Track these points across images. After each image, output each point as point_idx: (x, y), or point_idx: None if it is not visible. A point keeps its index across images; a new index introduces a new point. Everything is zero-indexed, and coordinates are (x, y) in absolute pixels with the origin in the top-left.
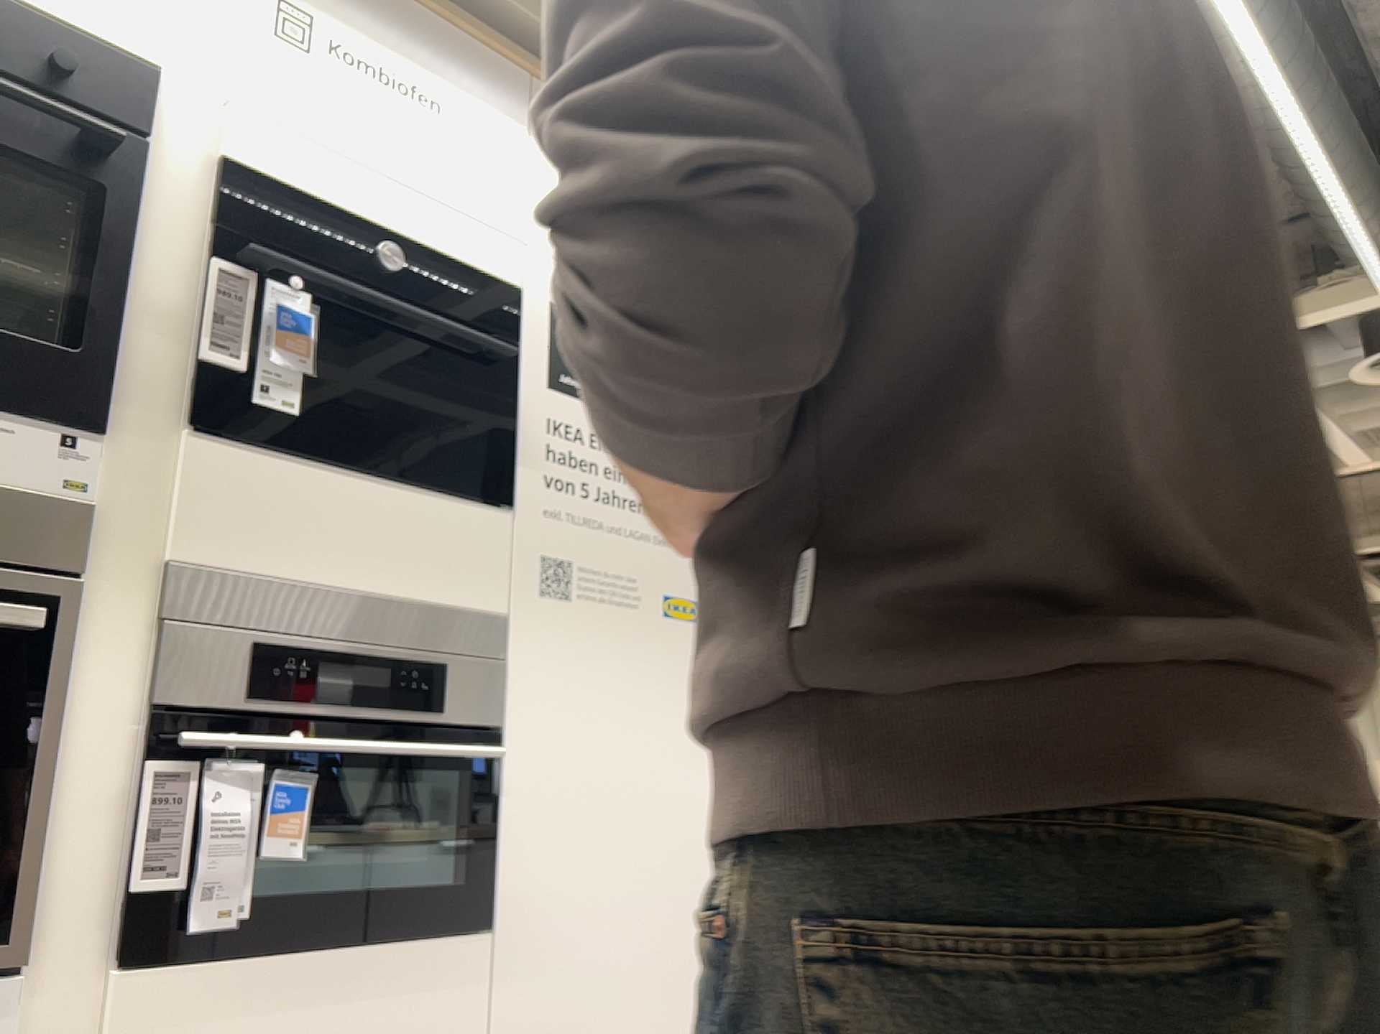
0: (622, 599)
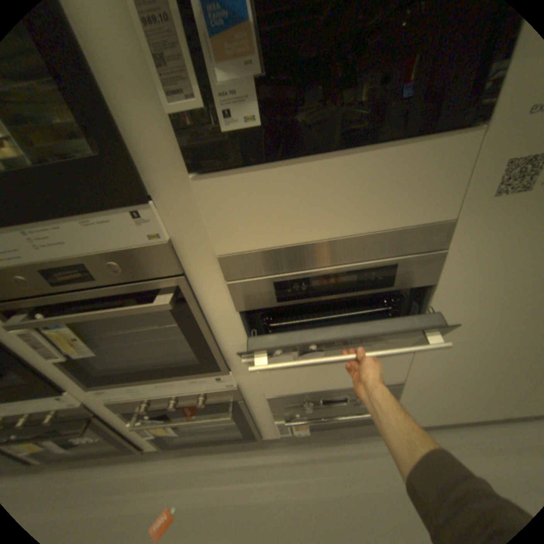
0: None
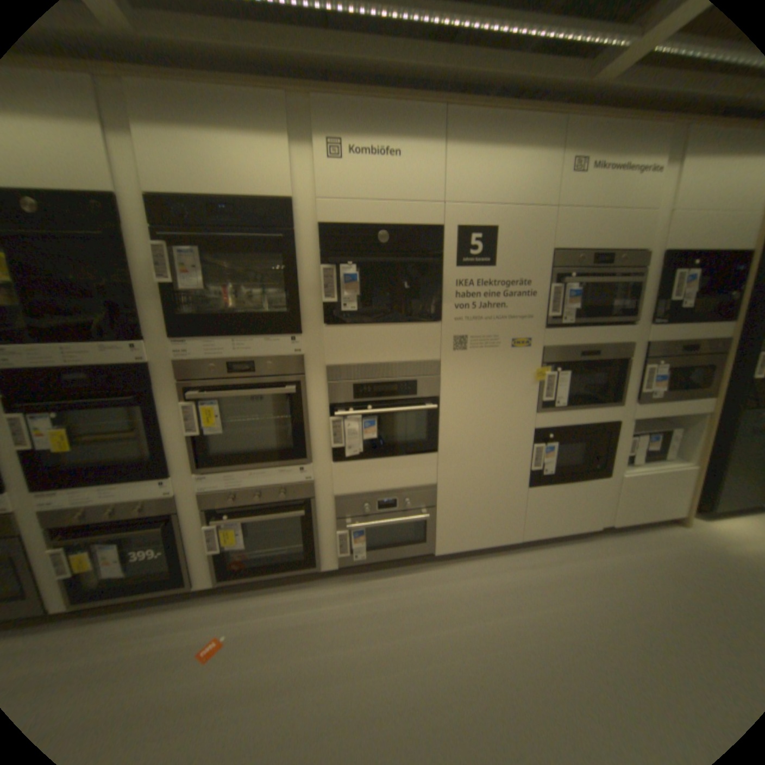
0: (490, 344)
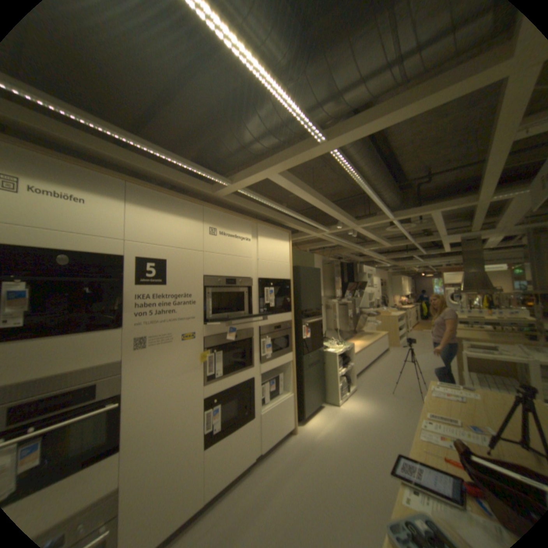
0: (165, 341)
